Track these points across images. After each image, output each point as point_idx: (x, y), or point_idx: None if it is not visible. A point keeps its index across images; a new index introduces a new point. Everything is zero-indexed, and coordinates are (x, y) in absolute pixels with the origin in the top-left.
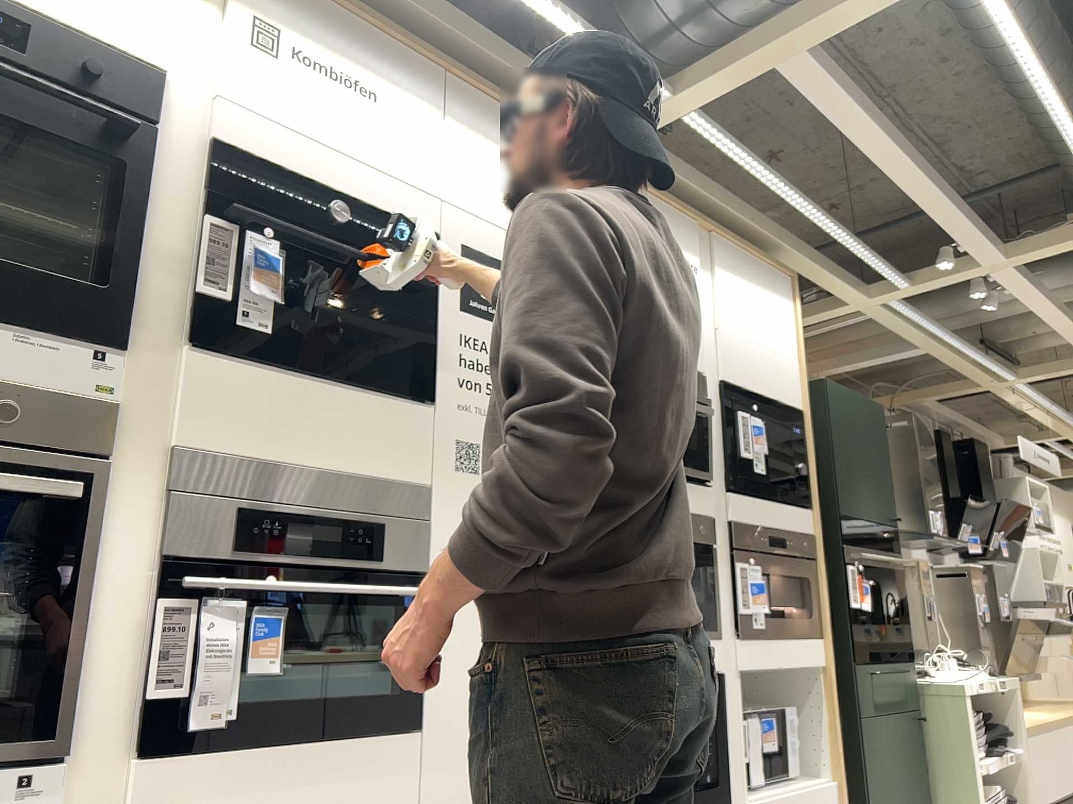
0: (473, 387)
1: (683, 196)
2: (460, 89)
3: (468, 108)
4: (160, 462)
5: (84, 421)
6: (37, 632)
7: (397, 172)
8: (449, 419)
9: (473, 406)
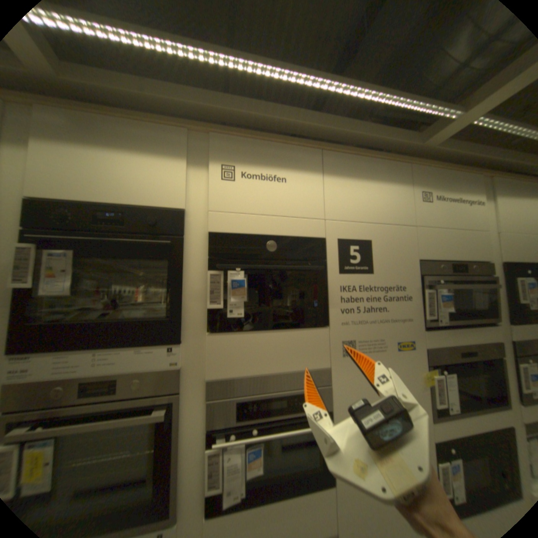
0: (349, 311)
1: (472, 161)
2: (330, 156)
3: (335, 165)
4: (202, 387)
5: (167, 379)
6: (159, 472)
7: (299, 215)
8: (337, 332)
9: (350, 321)
